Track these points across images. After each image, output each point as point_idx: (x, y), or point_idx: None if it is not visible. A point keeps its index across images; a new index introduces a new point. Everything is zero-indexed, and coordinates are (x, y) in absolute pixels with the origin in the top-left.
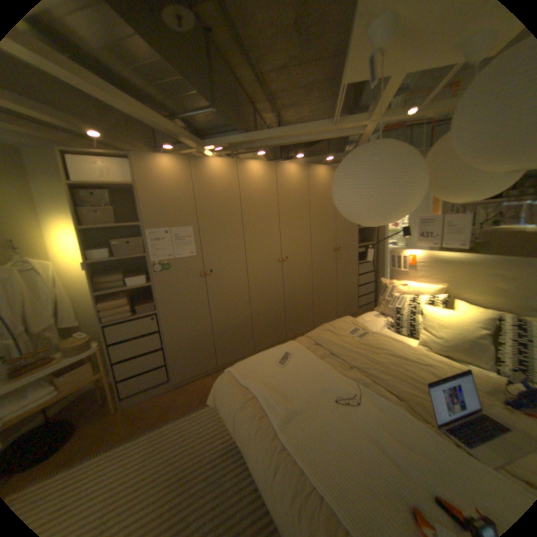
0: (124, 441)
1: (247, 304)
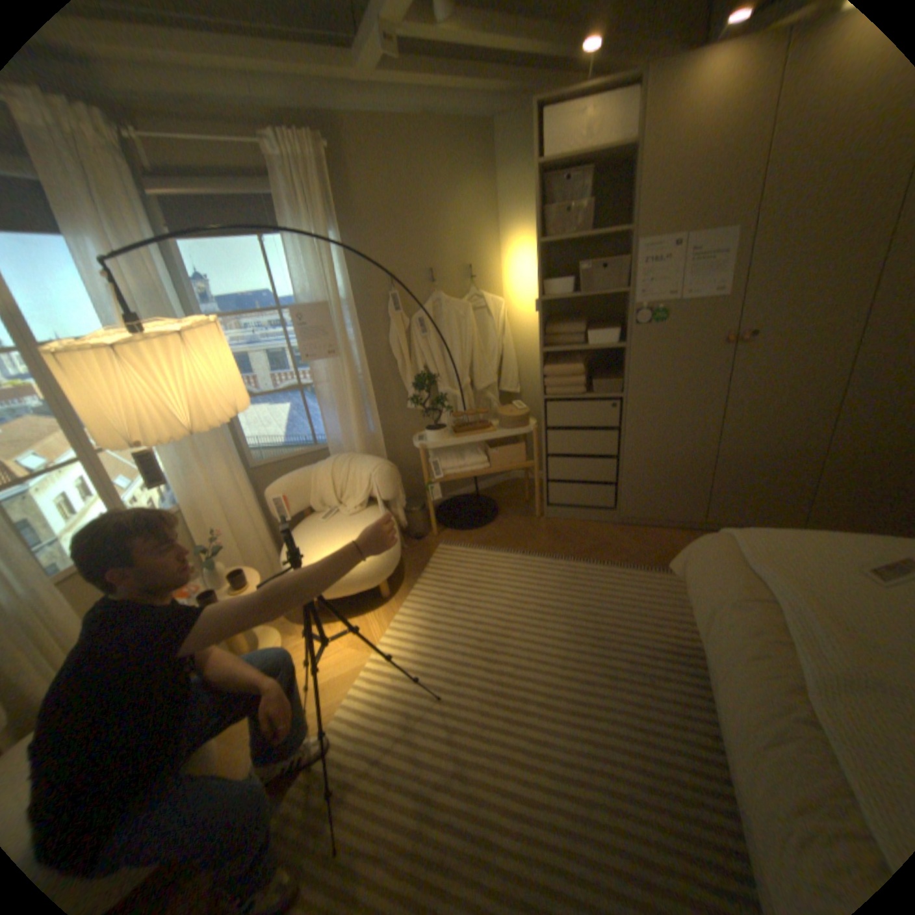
0: (544, 553)
1: (828, 424)
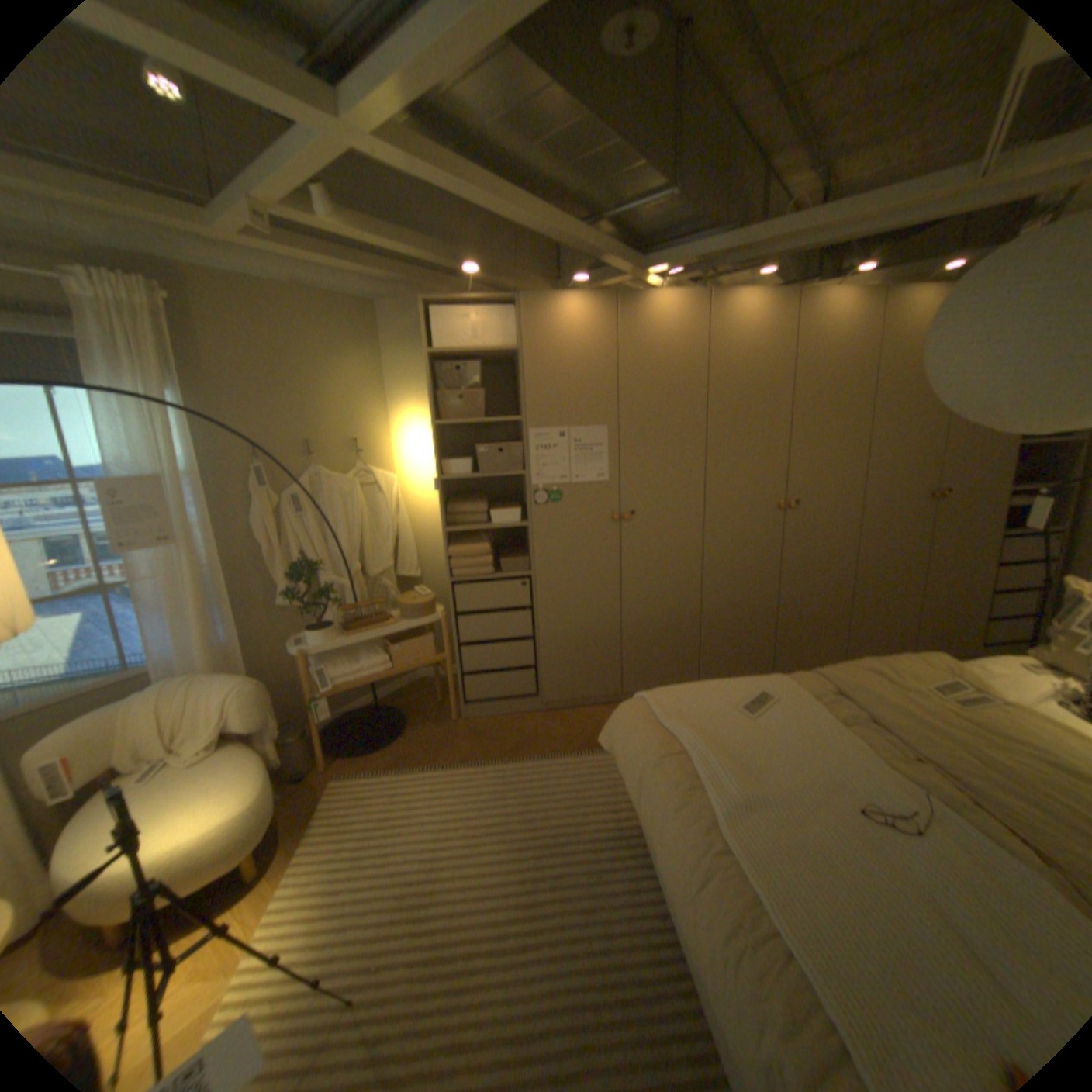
0: (467, 763)
1: (696, 588)
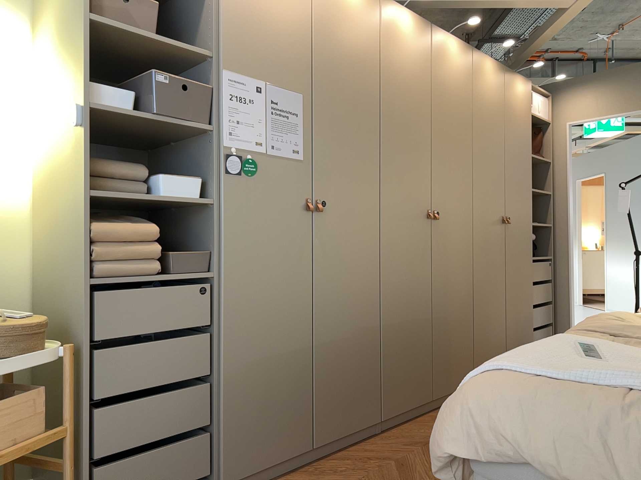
0: None
1: (372, 298)
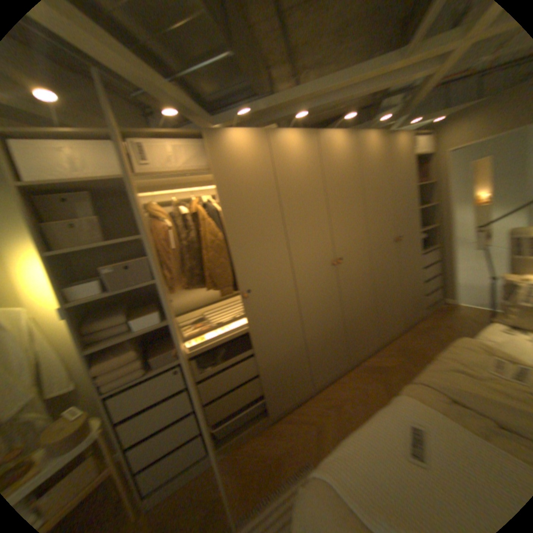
0: None
1: (300, 328)
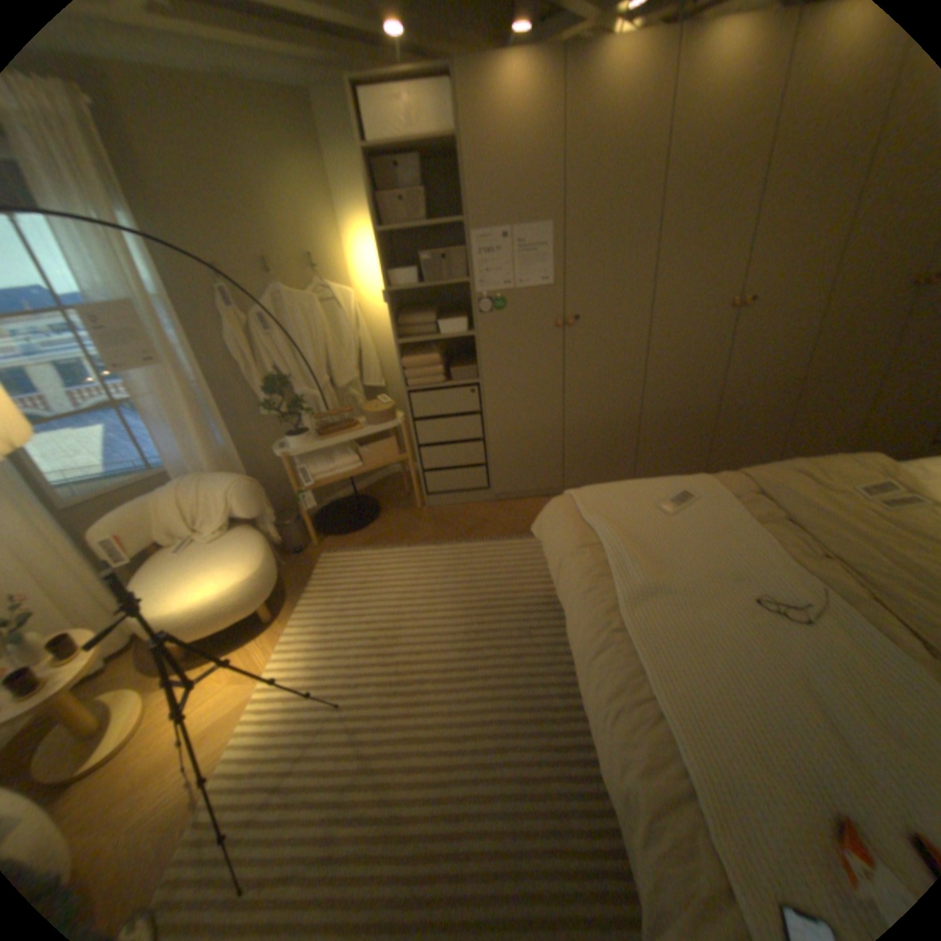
0: (427, 541)
1: (637, 391)
